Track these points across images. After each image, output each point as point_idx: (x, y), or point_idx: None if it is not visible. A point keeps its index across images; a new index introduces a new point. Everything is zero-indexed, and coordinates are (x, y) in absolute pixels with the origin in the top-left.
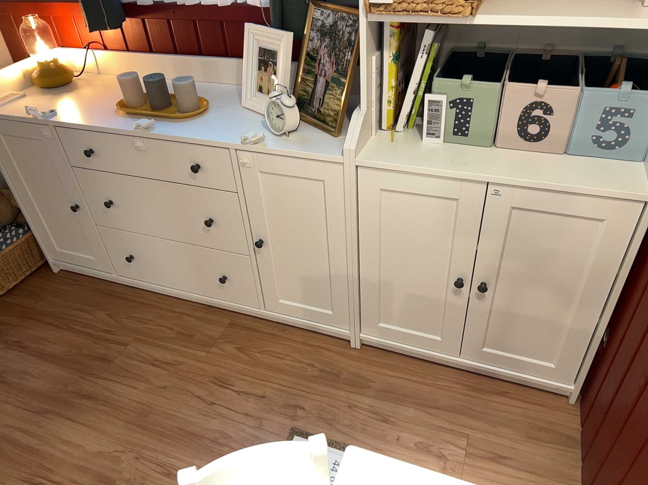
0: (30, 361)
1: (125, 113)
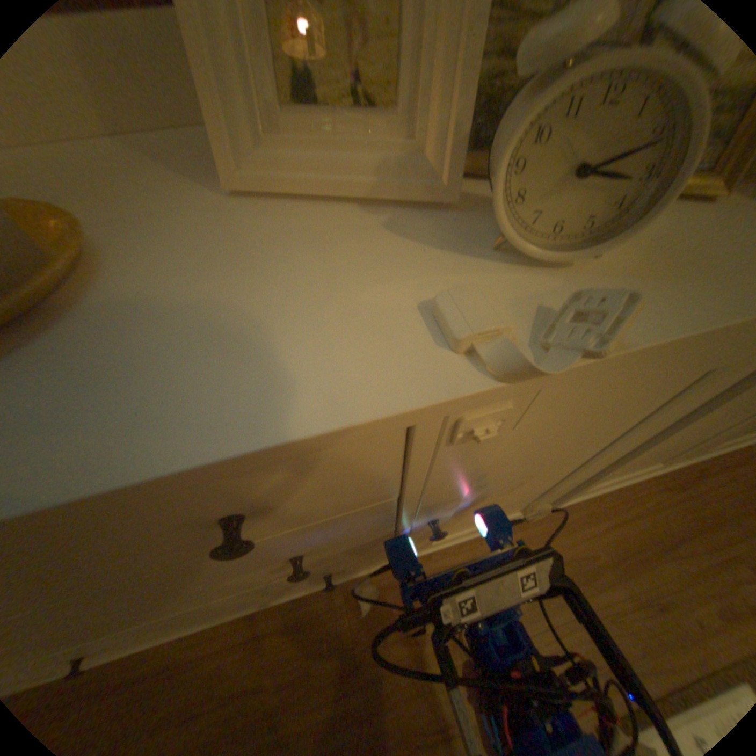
0: None
1: None
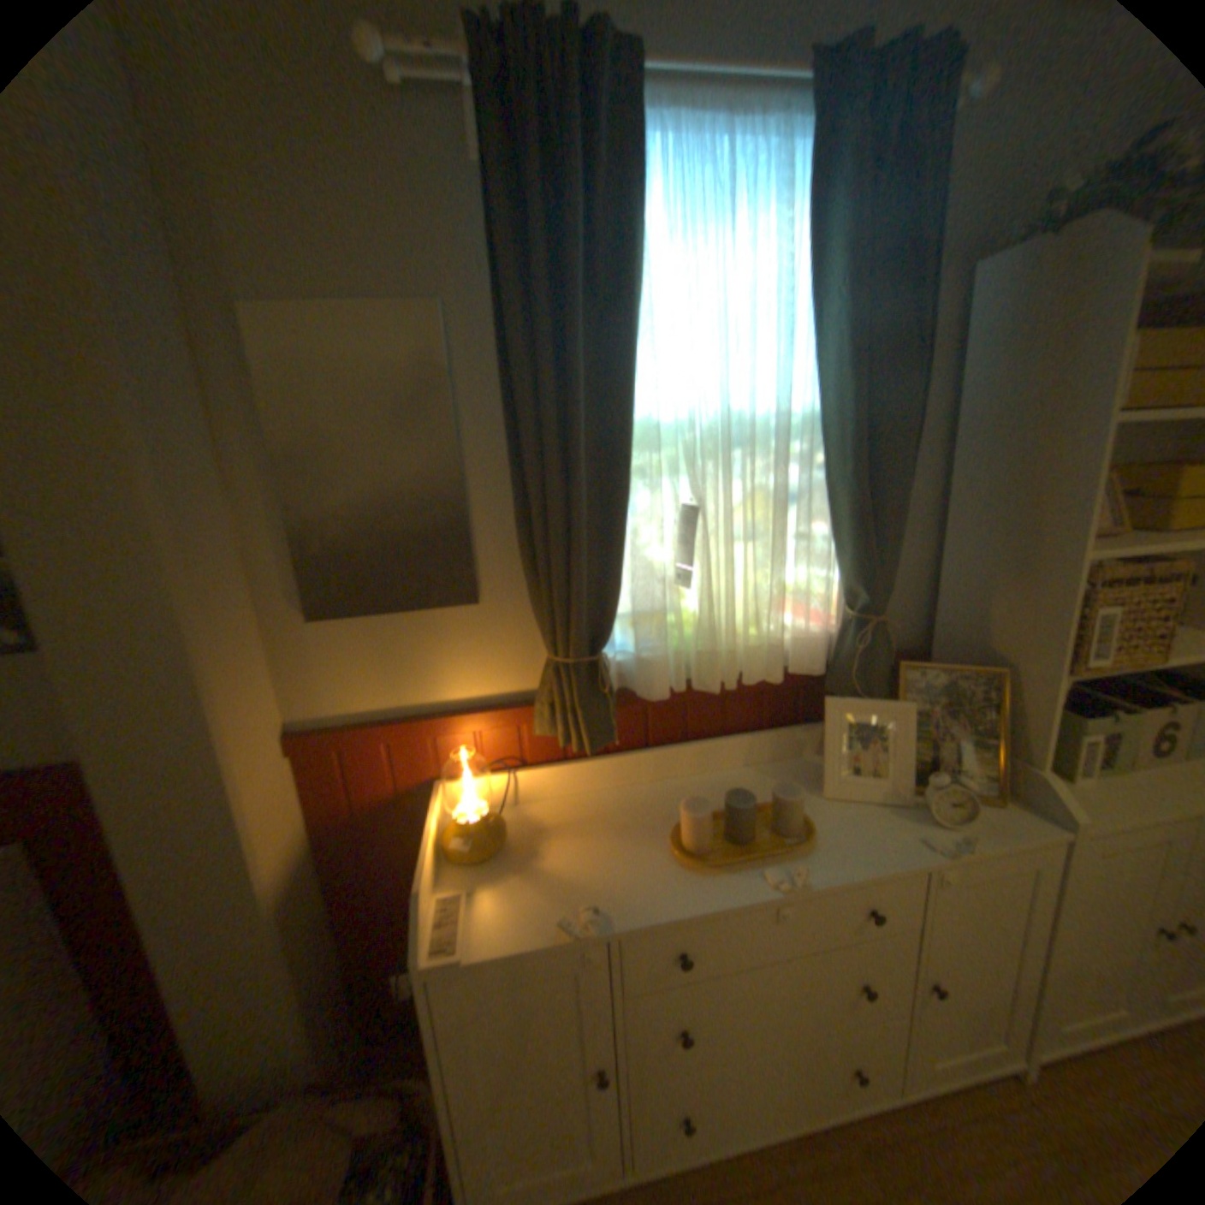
0: None
1: (705, 866)
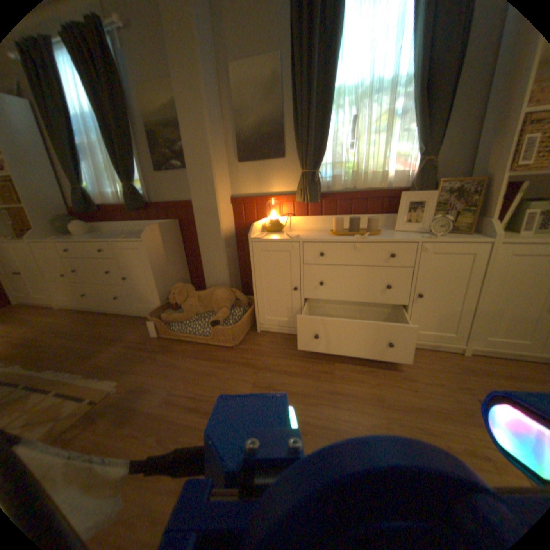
0: (277, 380)
1: (336, 233)
